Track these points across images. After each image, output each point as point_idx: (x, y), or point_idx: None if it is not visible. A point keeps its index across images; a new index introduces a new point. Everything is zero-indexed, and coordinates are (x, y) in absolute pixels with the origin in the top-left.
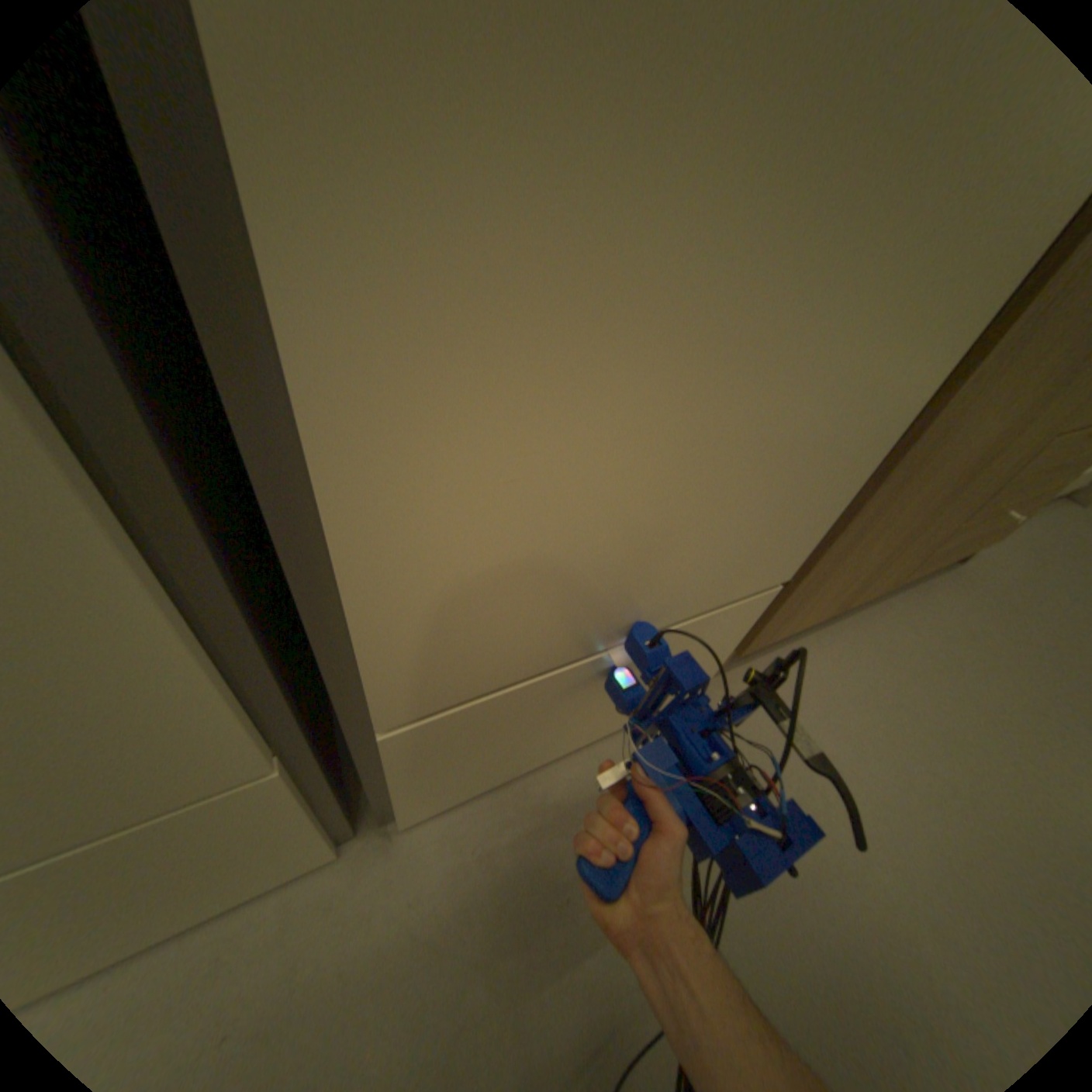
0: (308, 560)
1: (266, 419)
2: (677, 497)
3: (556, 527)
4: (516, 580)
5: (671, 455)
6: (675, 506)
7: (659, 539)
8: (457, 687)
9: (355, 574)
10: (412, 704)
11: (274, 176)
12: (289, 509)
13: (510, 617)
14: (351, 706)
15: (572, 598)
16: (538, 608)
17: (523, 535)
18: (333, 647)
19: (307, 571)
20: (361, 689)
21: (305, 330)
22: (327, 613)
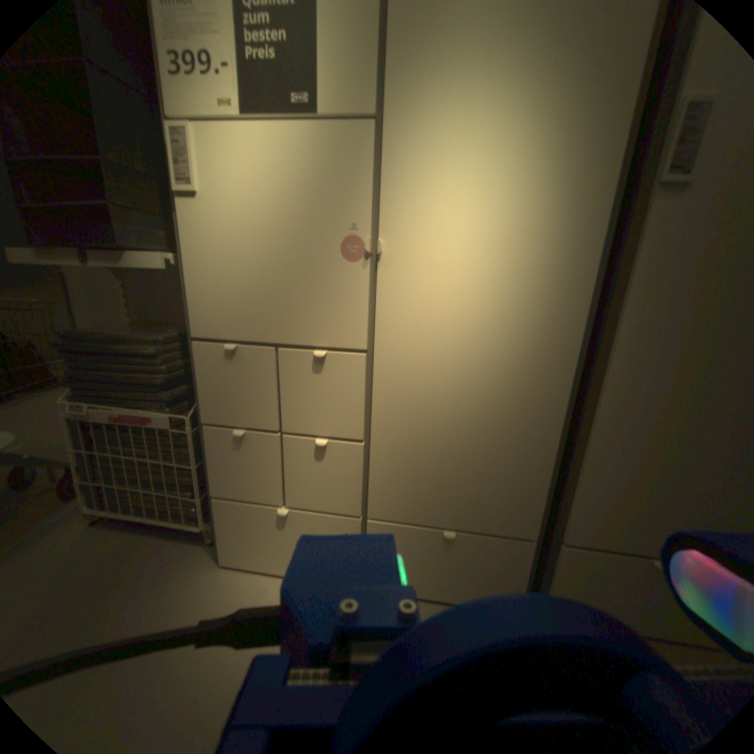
0: (572, 485)
1: (580, 457)
2: (677, 501)
3: (634, 496)
4: (620, 509)
5: (672, 486)
6: (676, 503)
7: (672, 515)
8: (593, 545)
9: (584, 490)
10: (578, 543)
11: (599, 431)
12: (577, 473)
13: (616, 522)
14: (559, 537)
15: (638, 525)
16: (626, 524)
17: (625, 495)
18: (565, 512)
19: (573, 487)
20: (568, 528)
21: (595, 447)
22: (571, 500)
